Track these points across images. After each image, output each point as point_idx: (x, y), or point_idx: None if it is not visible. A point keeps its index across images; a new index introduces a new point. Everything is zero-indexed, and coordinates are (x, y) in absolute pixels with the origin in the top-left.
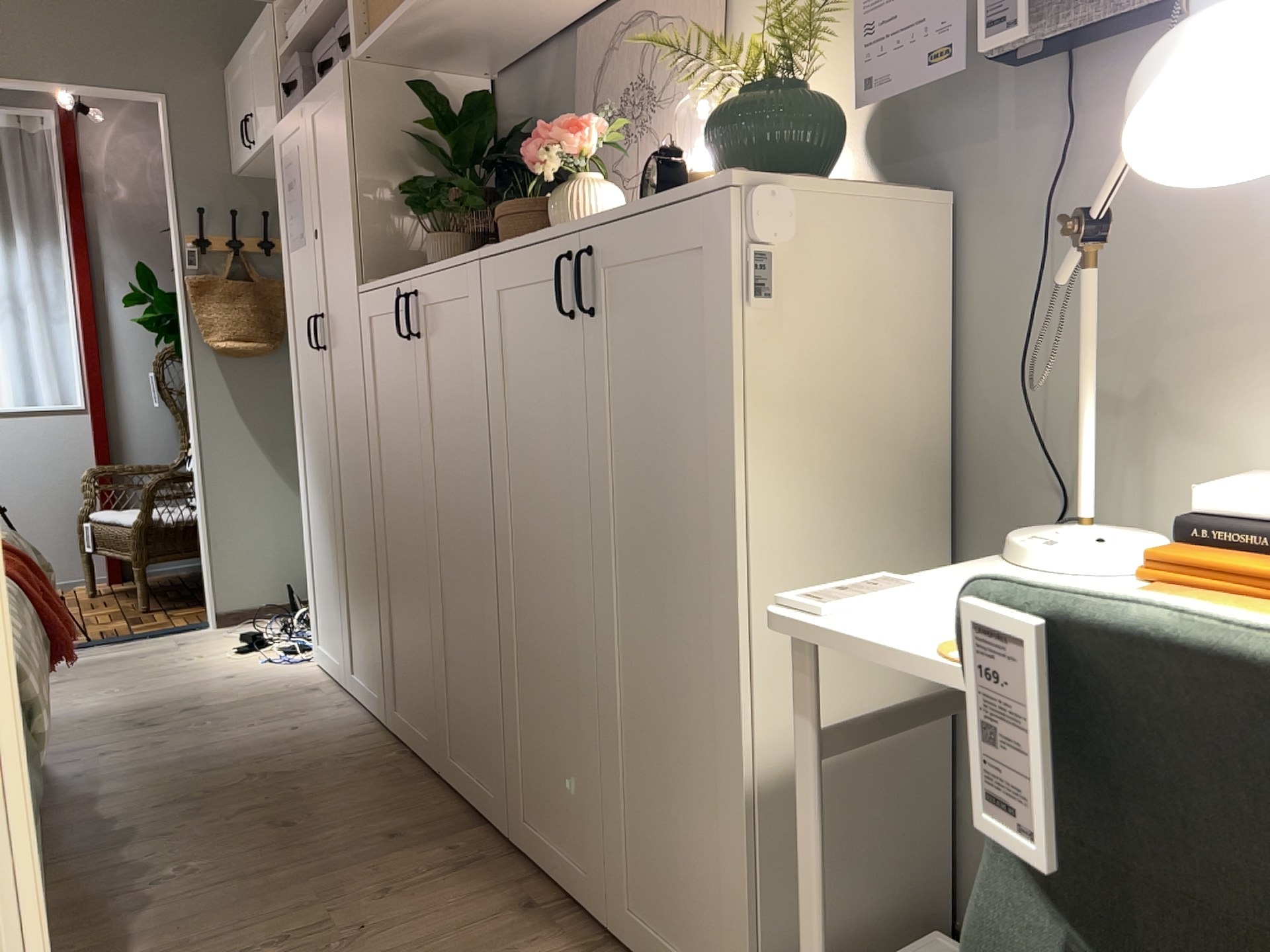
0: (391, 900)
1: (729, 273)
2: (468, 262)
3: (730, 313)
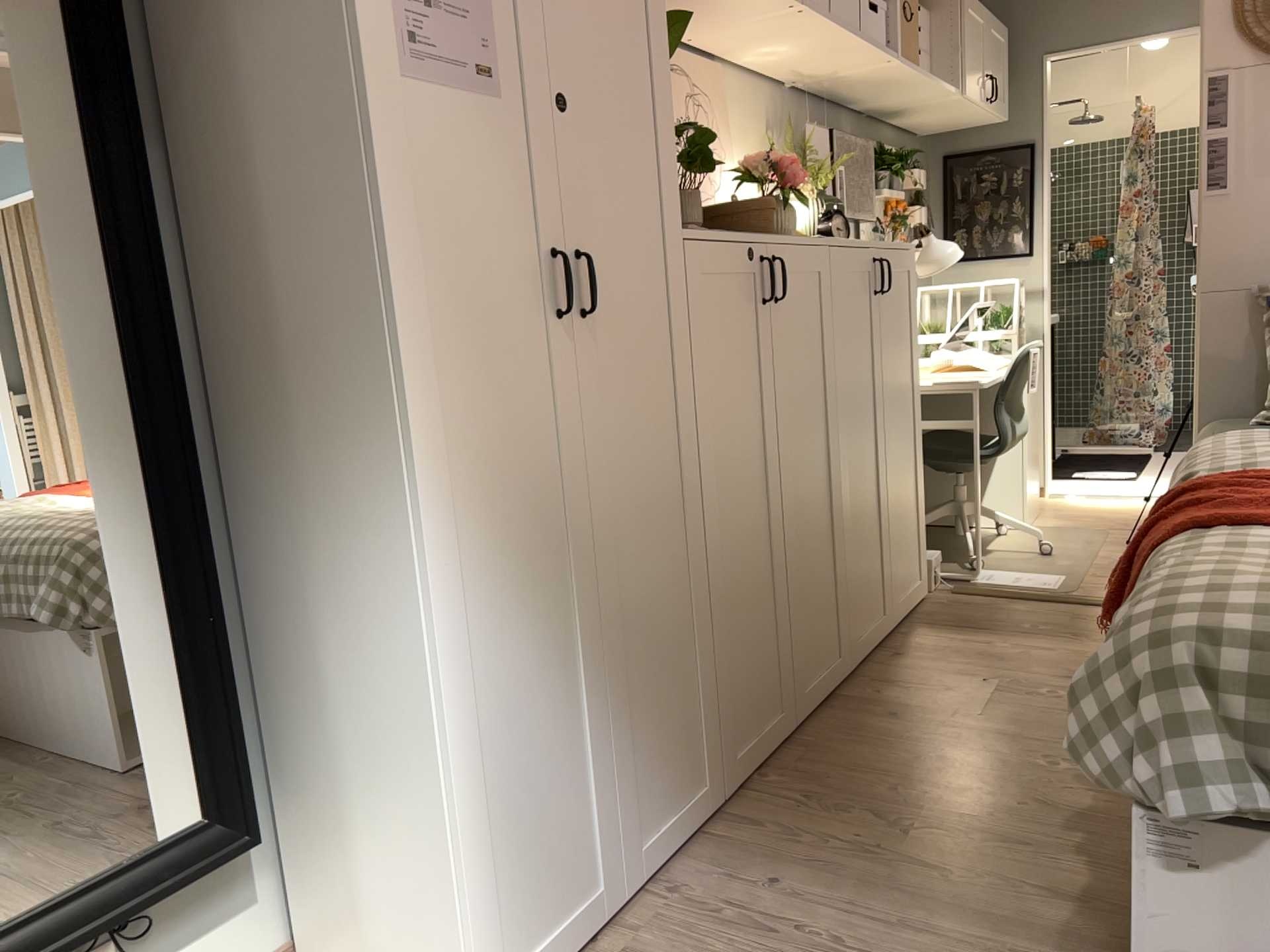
0: (949, 687)
1: (915, 280)
2: (821, 244)
3: (916, 296)
